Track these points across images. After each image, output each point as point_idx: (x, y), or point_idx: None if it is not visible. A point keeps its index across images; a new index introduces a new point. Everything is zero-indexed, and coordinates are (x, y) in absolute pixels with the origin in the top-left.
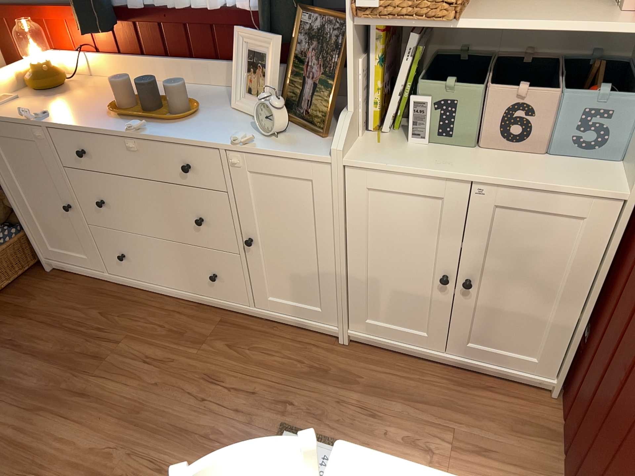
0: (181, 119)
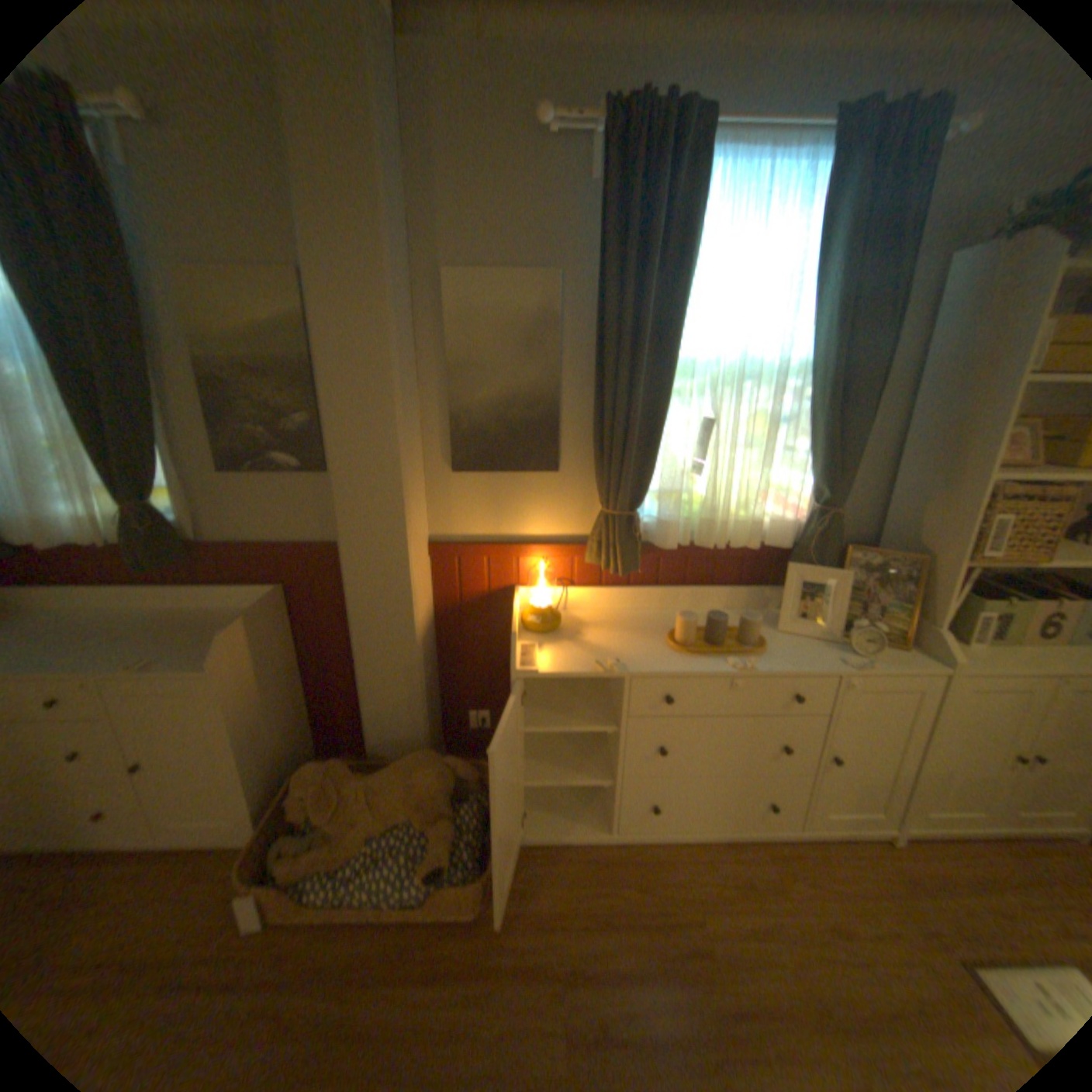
0: (765, 648)
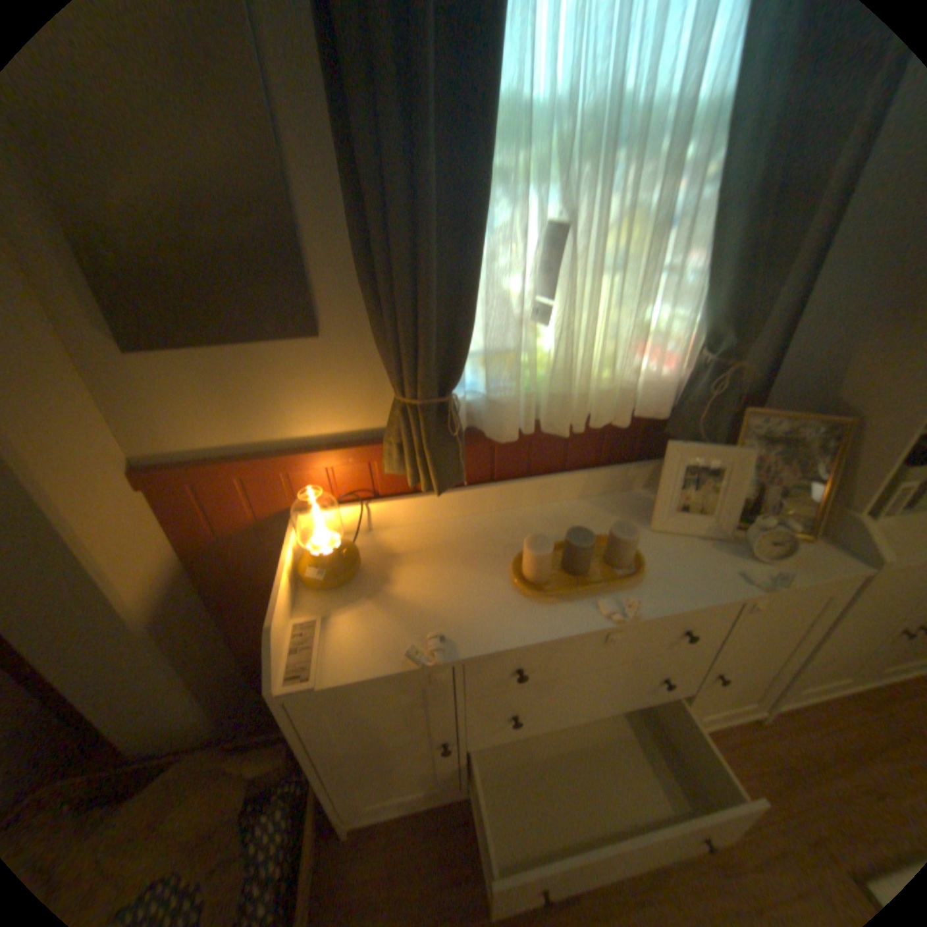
0: (646, 571)
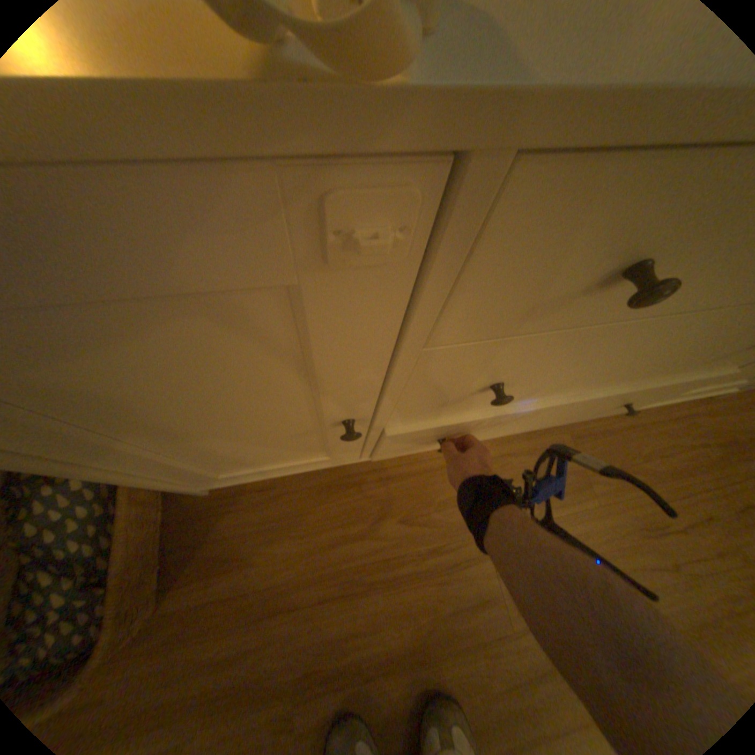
0: None
